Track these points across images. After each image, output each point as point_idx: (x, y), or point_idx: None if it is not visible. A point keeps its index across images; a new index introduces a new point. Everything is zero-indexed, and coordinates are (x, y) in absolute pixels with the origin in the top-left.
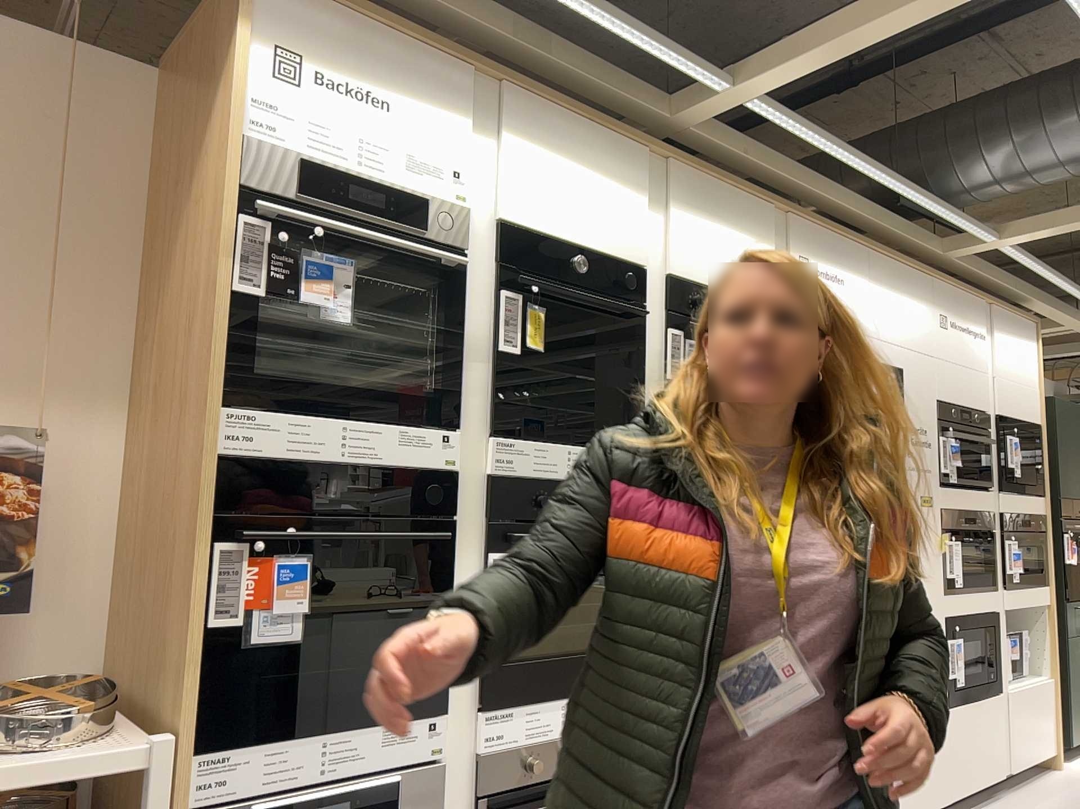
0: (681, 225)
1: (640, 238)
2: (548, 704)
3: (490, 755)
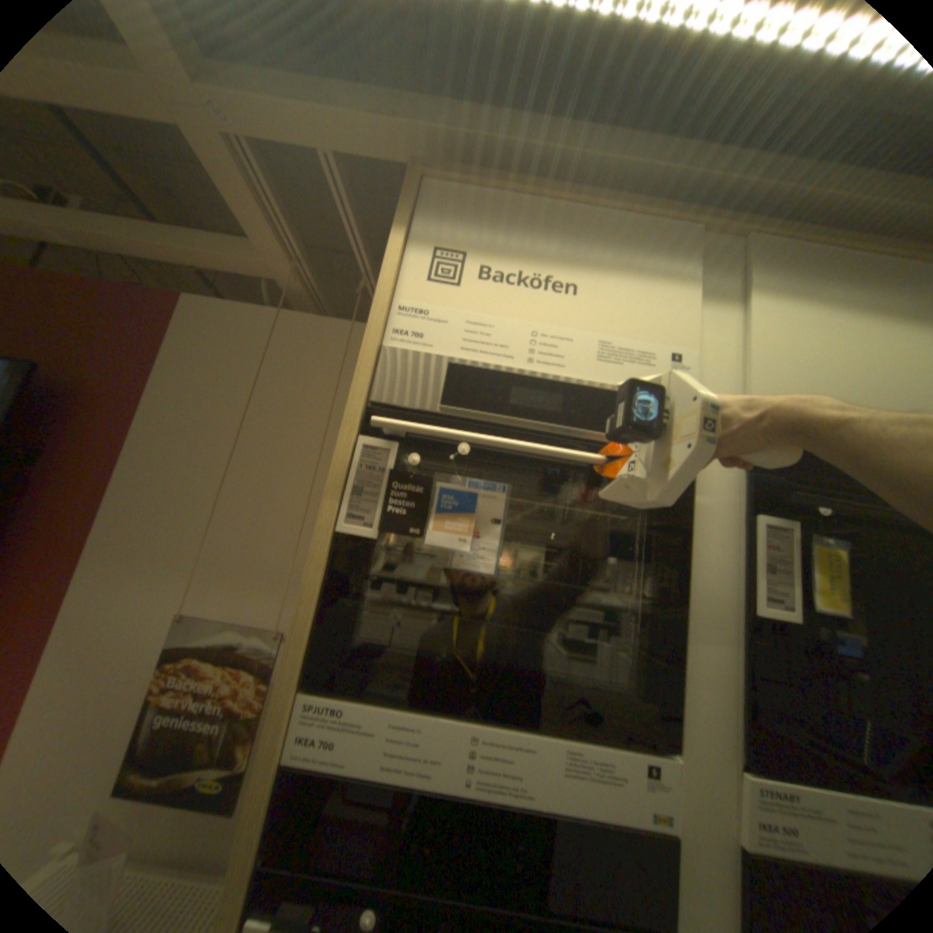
0: None
1: None
2: None
3: None
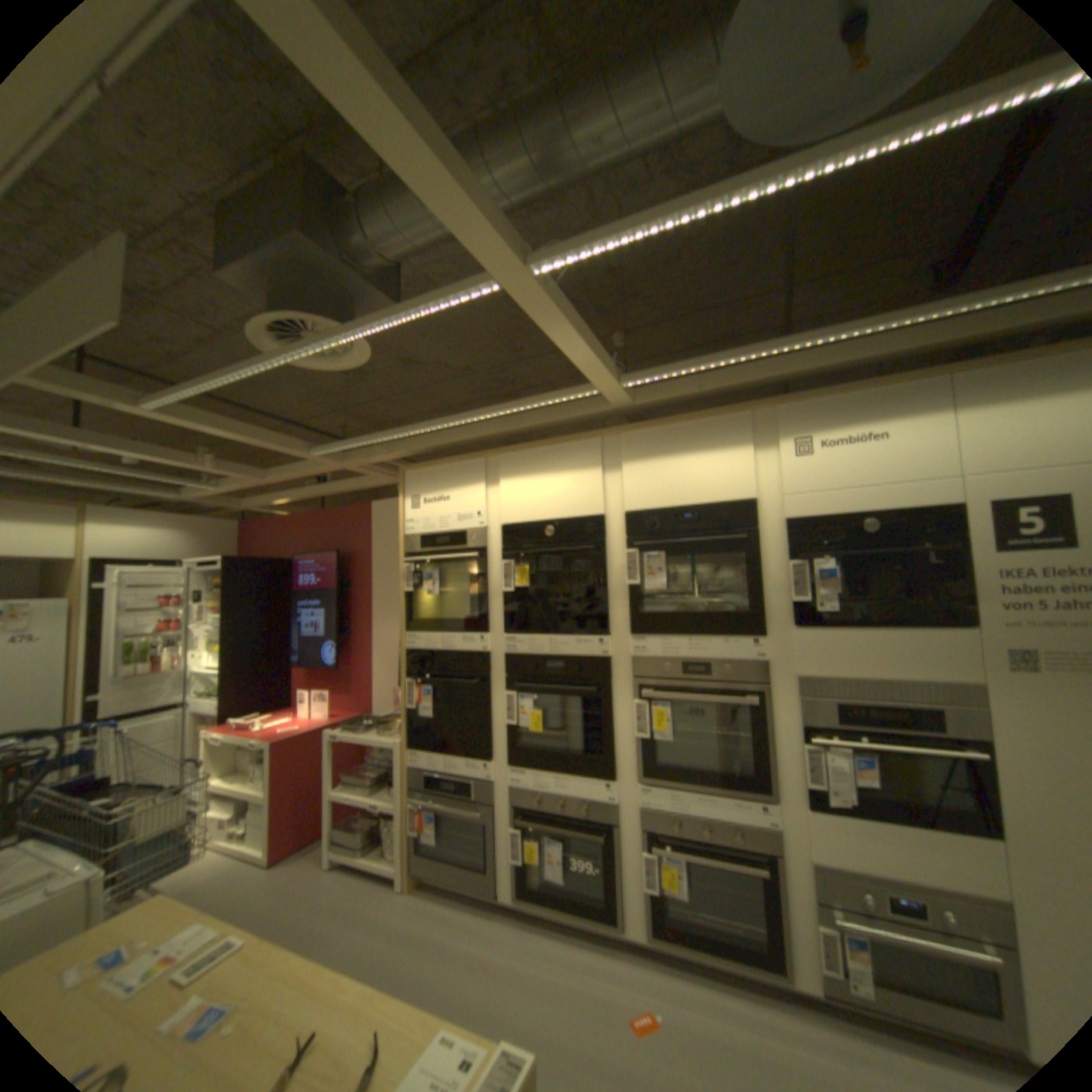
0: (639, 468)
1: (598, 494)
2: (547, 784)
3: (512, 798)
